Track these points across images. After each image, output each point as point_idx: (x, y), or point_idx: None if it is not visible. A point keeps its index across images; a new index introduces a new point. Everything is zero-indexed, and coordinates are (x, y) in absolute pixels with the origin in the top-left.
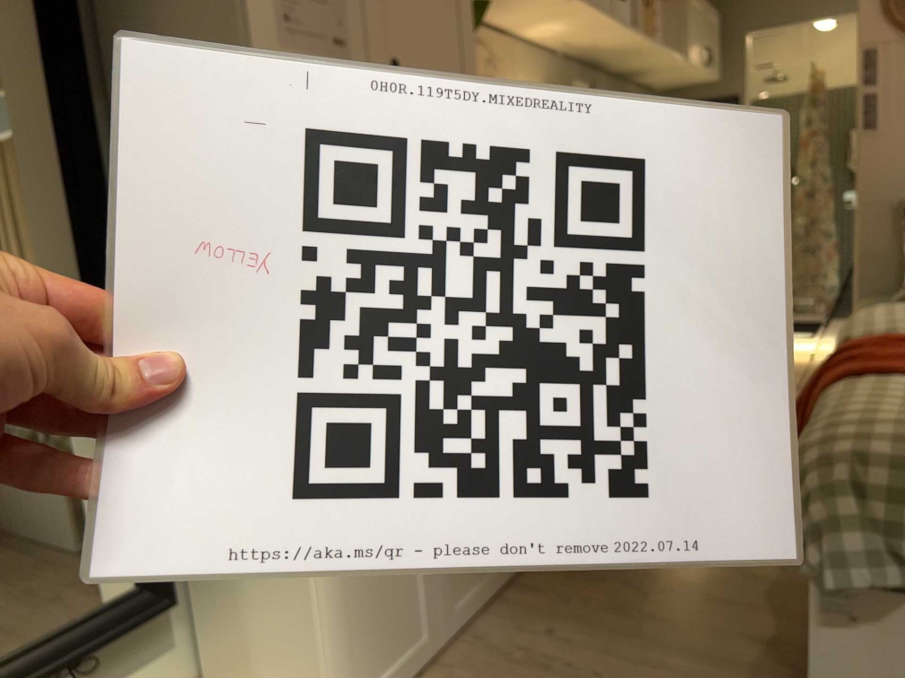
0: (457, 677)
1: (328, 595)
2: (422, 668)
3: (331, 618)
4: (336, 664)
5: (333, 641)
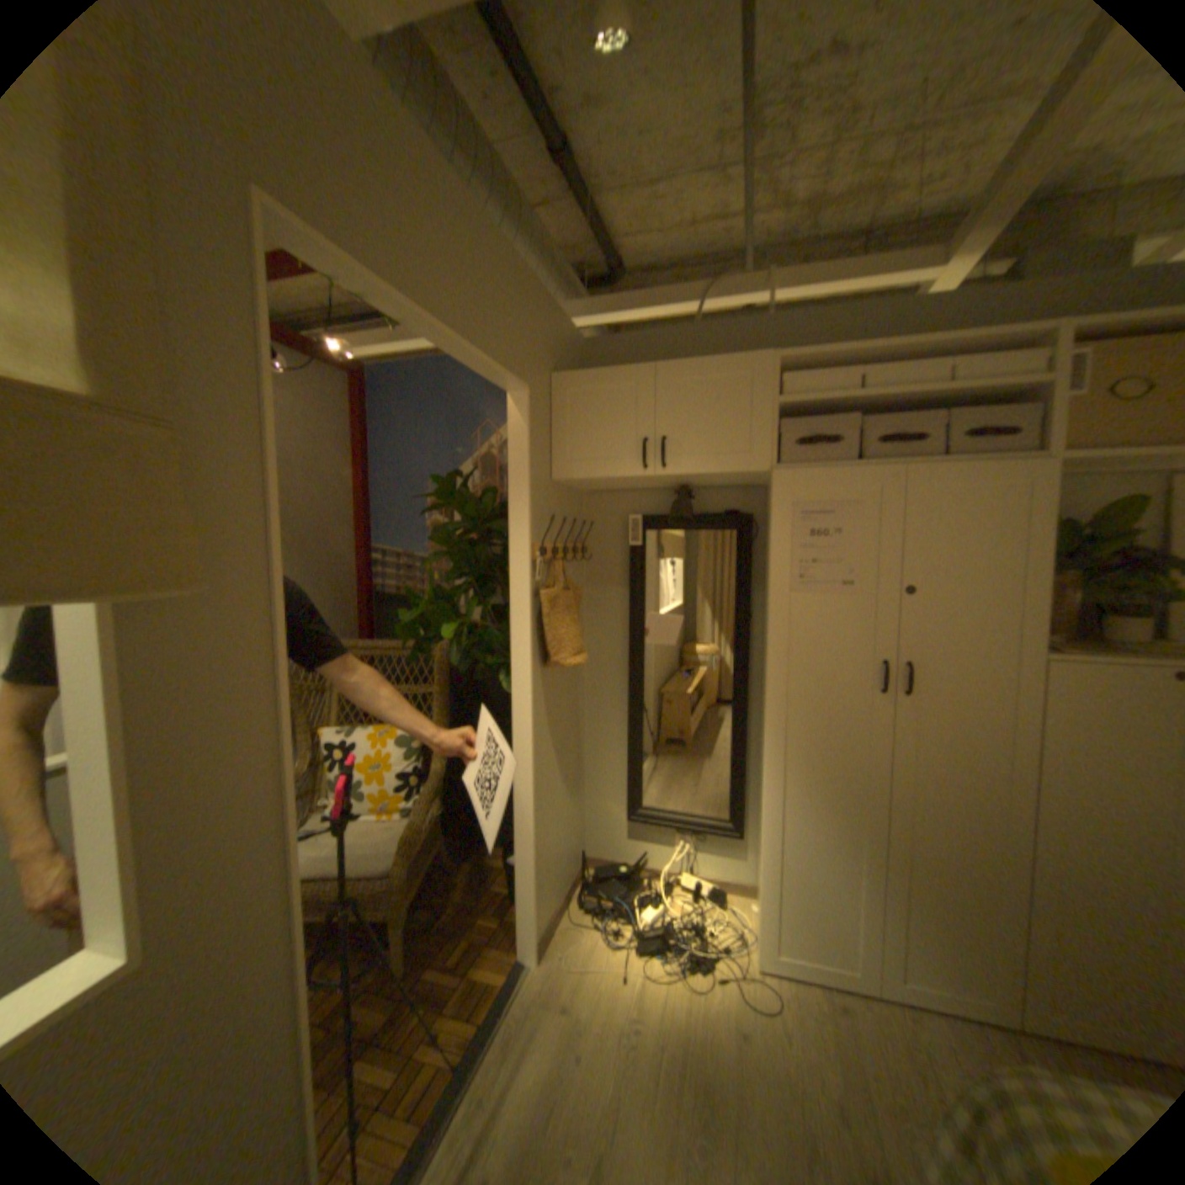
0: (864, 1023)
1: (769, 888)
2: (854, 998)
3: (768, 901)
4: (768, 927)
5: (768, 914)
